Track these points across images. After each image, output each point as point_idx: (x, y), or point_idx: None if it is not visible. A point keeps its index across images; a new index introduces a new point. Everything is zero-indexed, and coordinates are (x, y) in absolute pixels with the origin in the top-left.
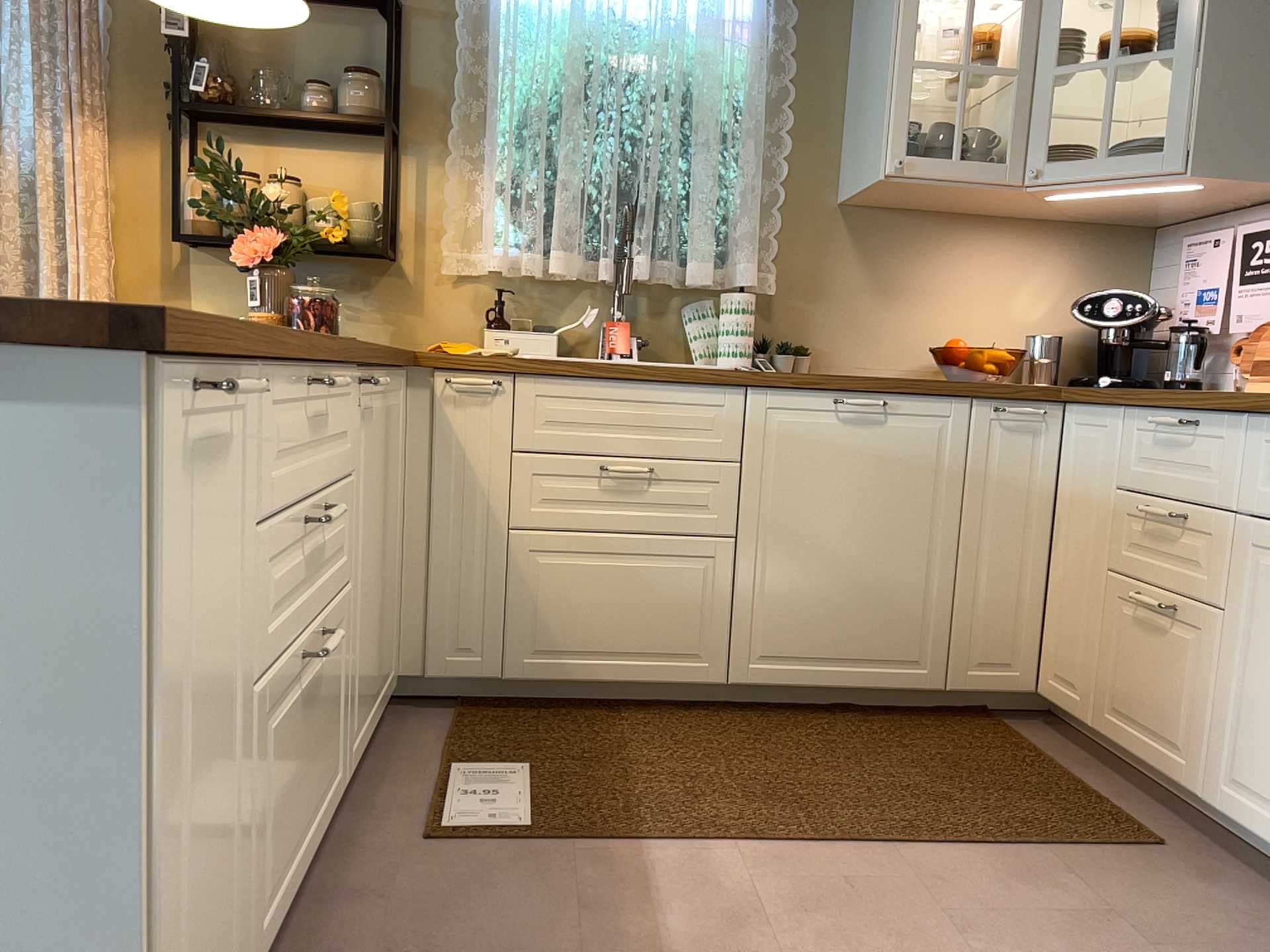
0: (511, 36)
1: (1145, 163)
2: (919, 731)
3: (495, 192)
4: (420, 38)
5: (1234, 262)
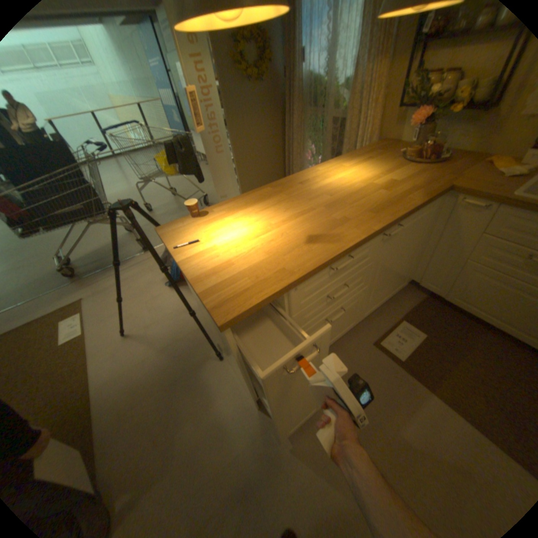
0: None
1: None
2: None
3: None
4: None
5: None
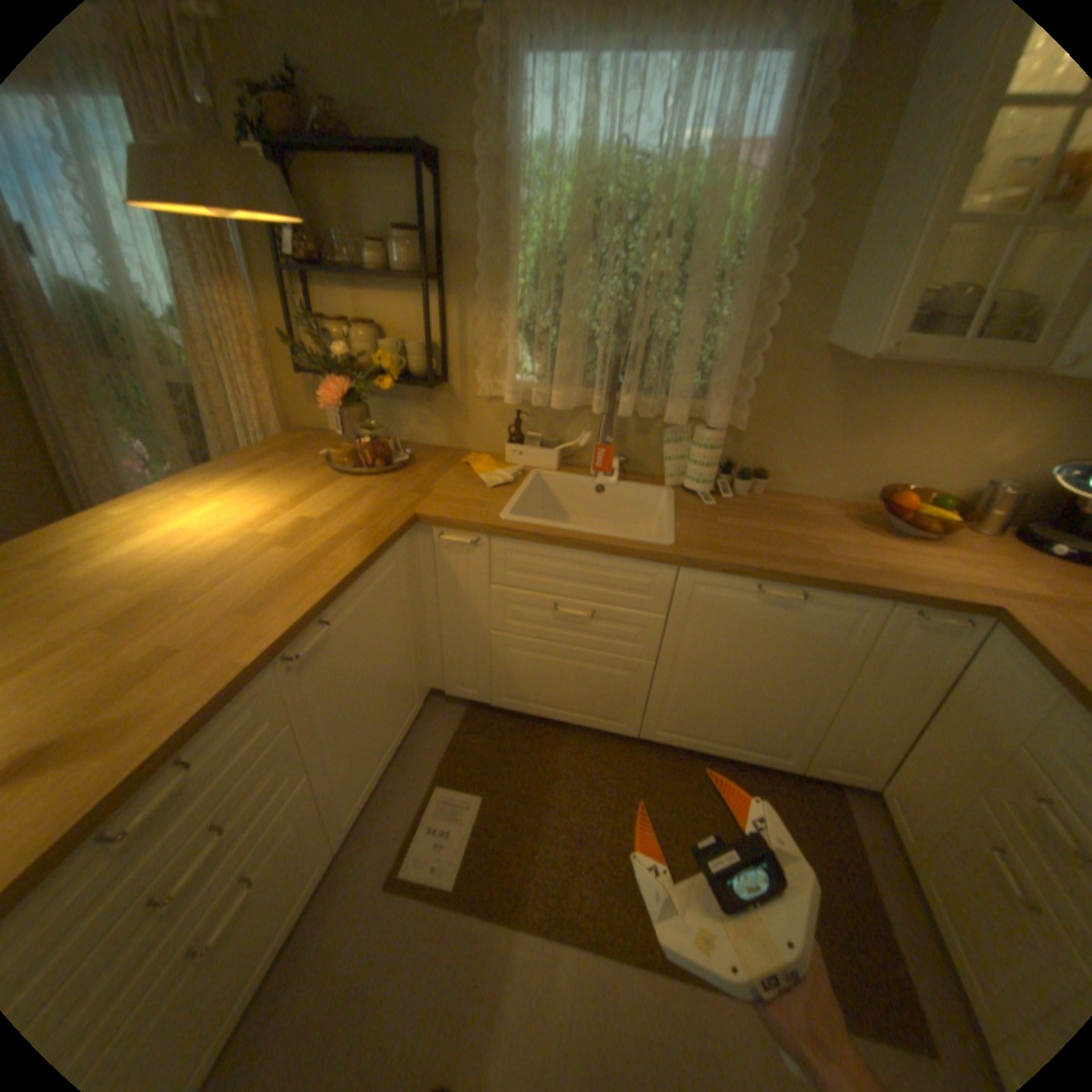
0: (523, 180)
1: None
2: (772, 799)
3: (513, 332)
4: (452, 181)
5: None
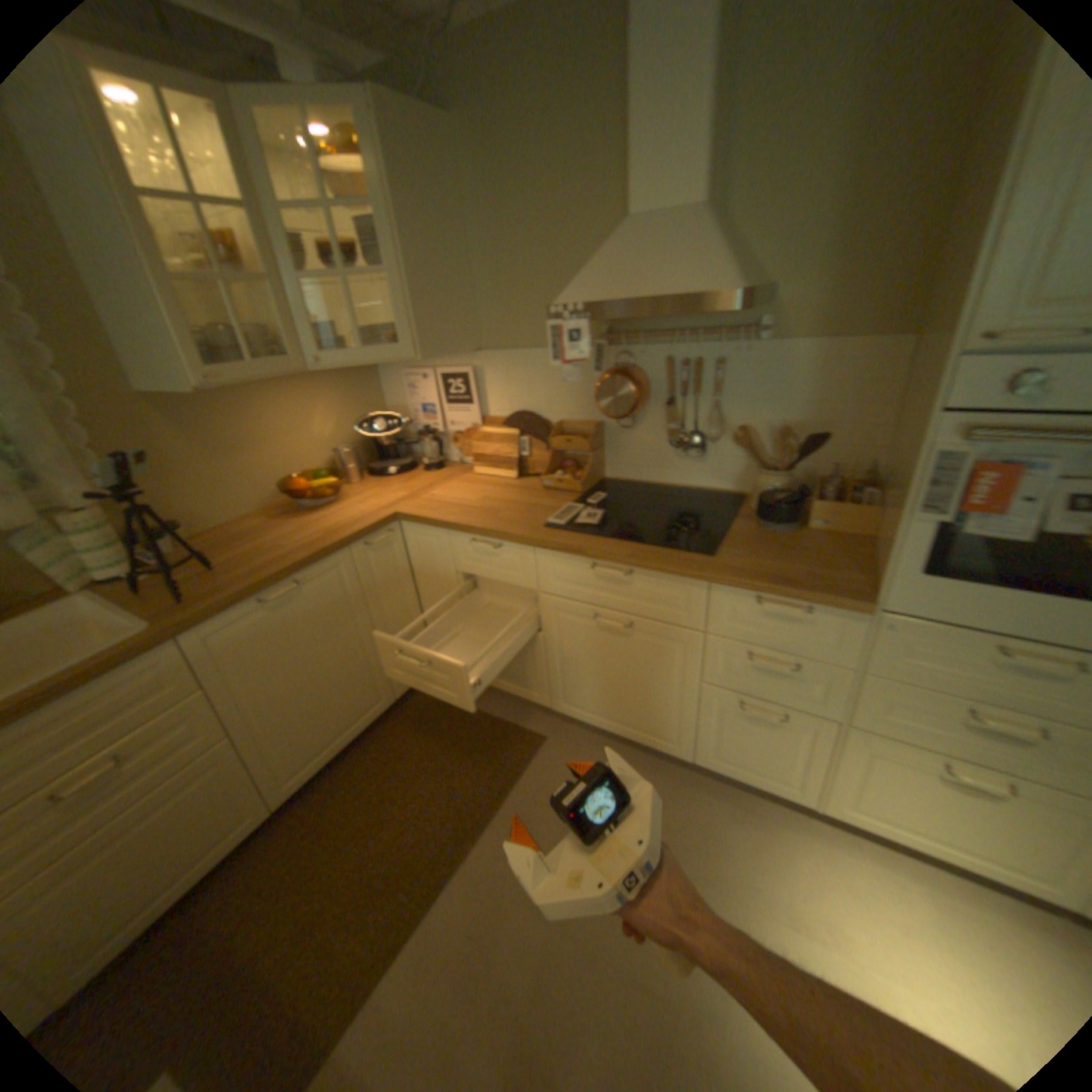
0: None
1: (391, 353)
2: (396, 735)
3: None
4: None
5: (436, 386)
